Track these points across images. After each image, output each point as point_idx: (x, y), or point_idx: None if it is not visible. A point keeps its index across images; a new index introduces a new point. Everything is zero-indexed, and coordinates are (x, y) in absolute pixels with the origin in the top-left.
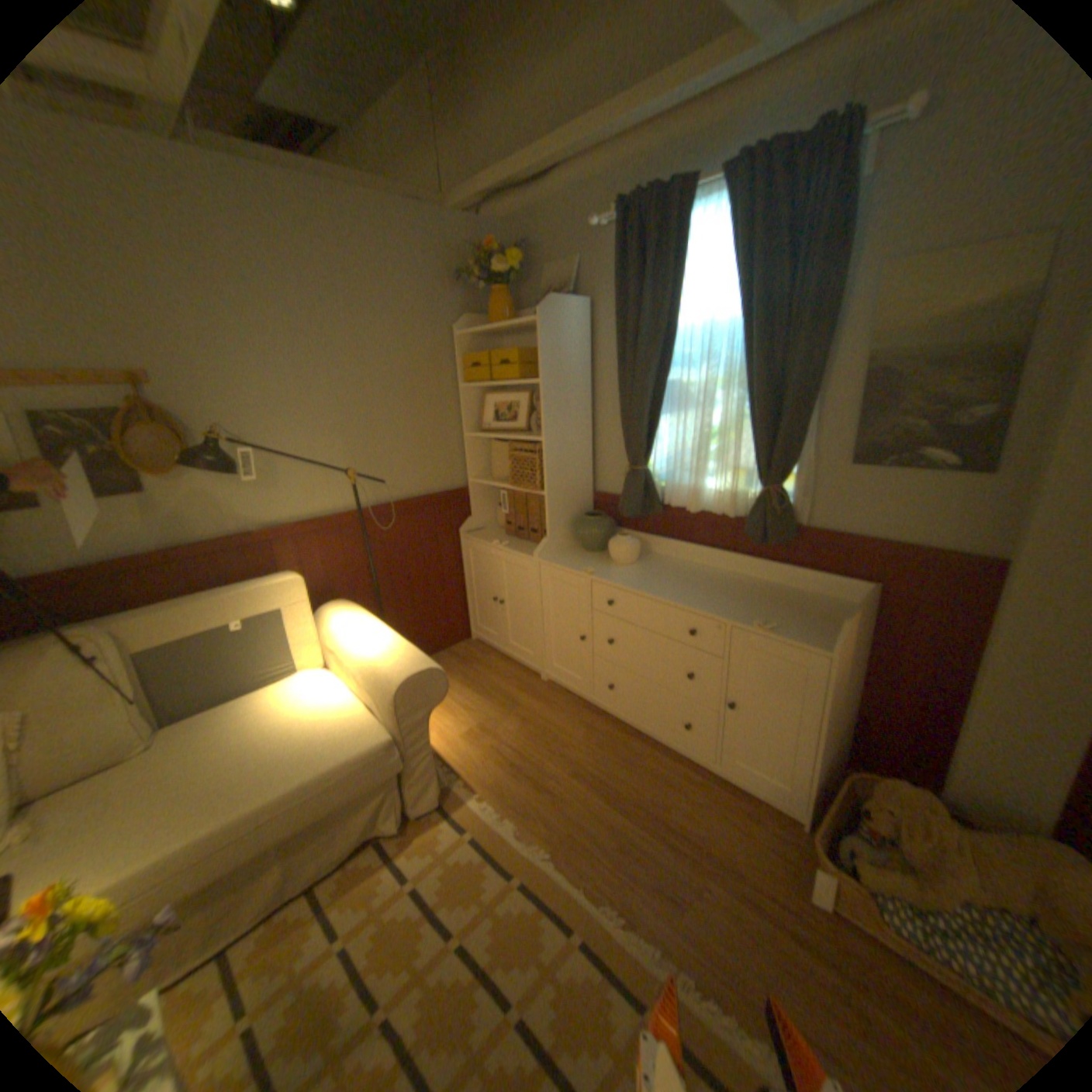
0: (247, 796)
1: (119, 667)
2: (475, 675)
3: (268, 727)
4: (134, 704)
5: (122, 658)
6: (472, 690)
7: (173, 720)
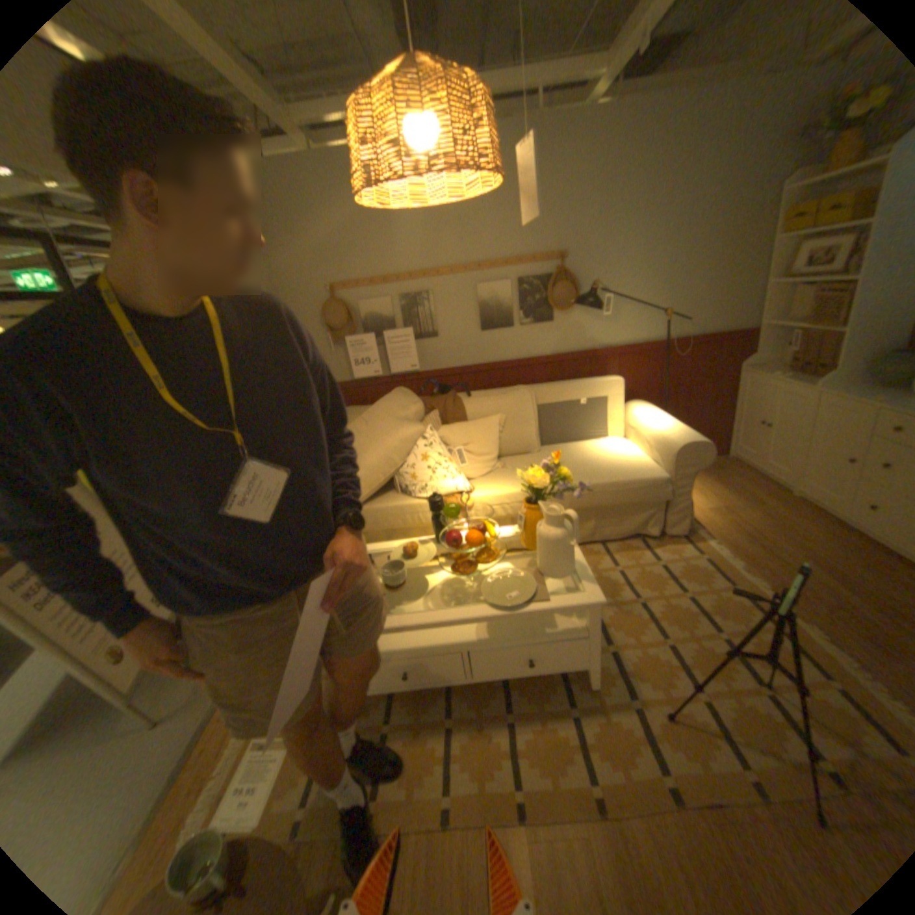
0: (589, 478)
1: (535, 409)
2: (727, 479)
3: (595, 456)
4: (537, 429)
5: (538, 403)
6: (722, 486)
7: (552, 440)
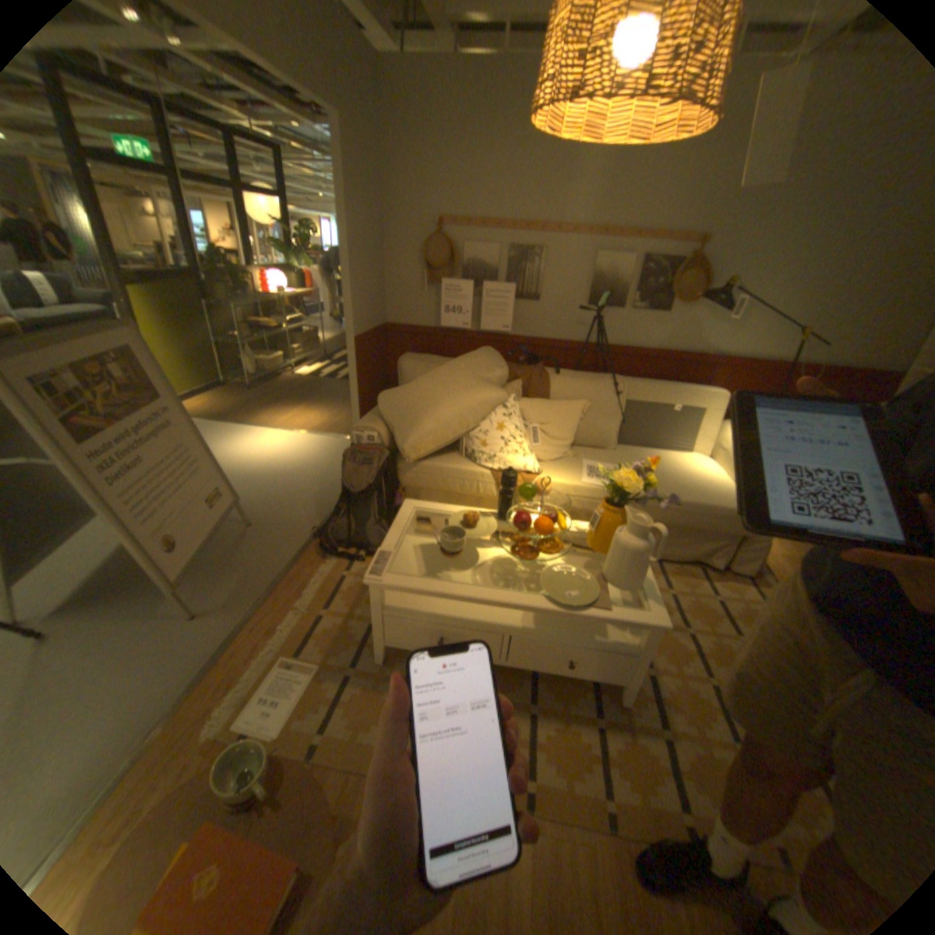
0: (668, 492)
1: (625, 403)
2: None
3: (678, 470)
4: (620, 425)
5: (631, 398)
6: None
7: (635, 441)
